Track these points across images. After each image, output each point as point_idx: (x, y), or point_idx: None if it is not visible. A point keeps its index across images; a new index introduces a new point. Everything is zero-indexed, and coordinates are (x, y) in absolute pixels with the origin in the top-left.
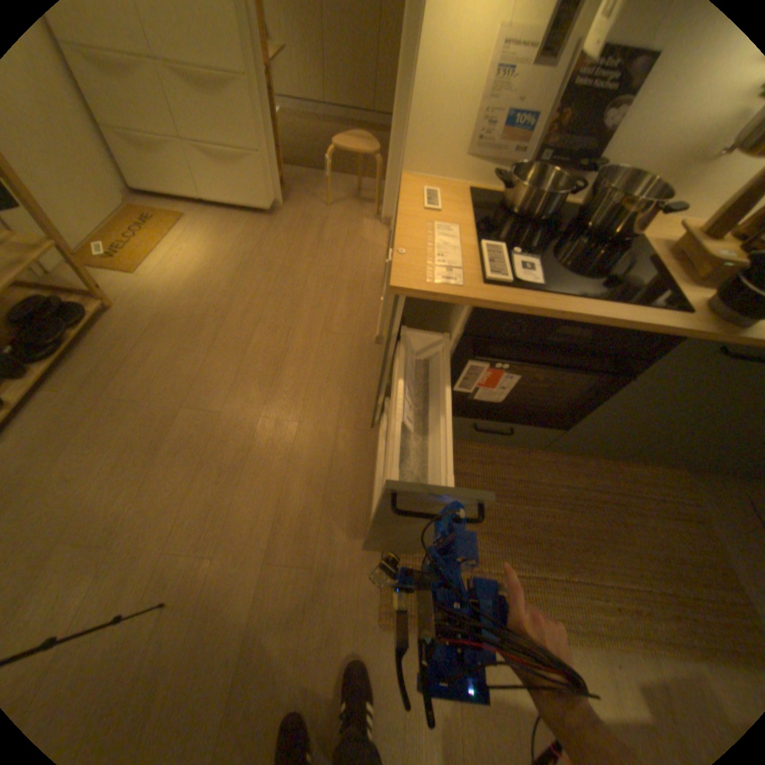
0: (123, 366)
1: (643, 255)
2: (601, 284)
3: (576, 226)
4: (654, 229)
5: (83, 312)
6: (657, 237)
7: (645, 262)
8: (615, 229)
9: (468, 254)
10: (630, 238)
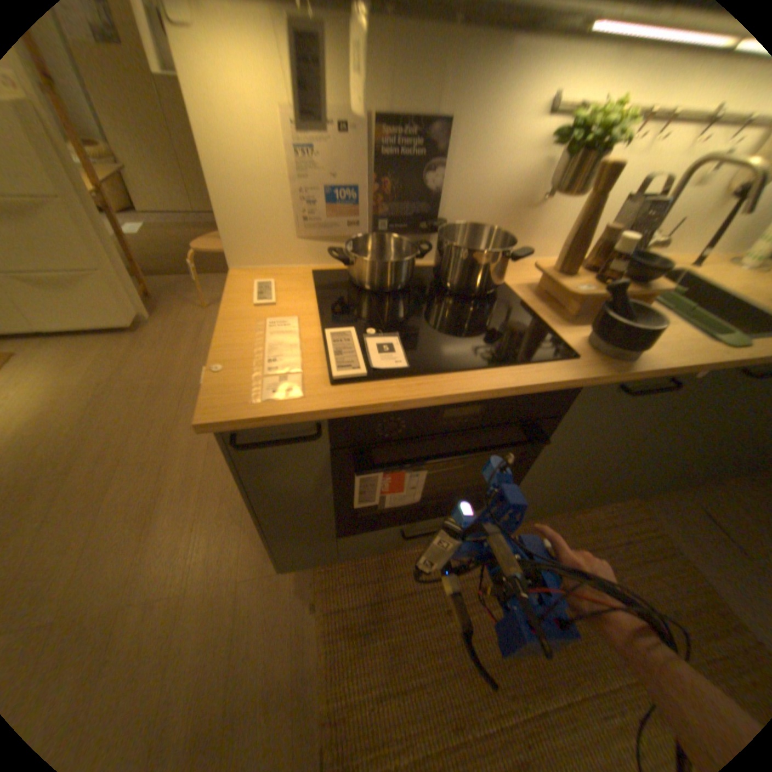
0: None
1: (510, 304)
2: (474, 349)
3: (436, 287)
4: (514, 275)
5: None
6: (518, 282)
7: (514, 312)
8: (473, 285)
9: (310, 349)
10: (493, 289)
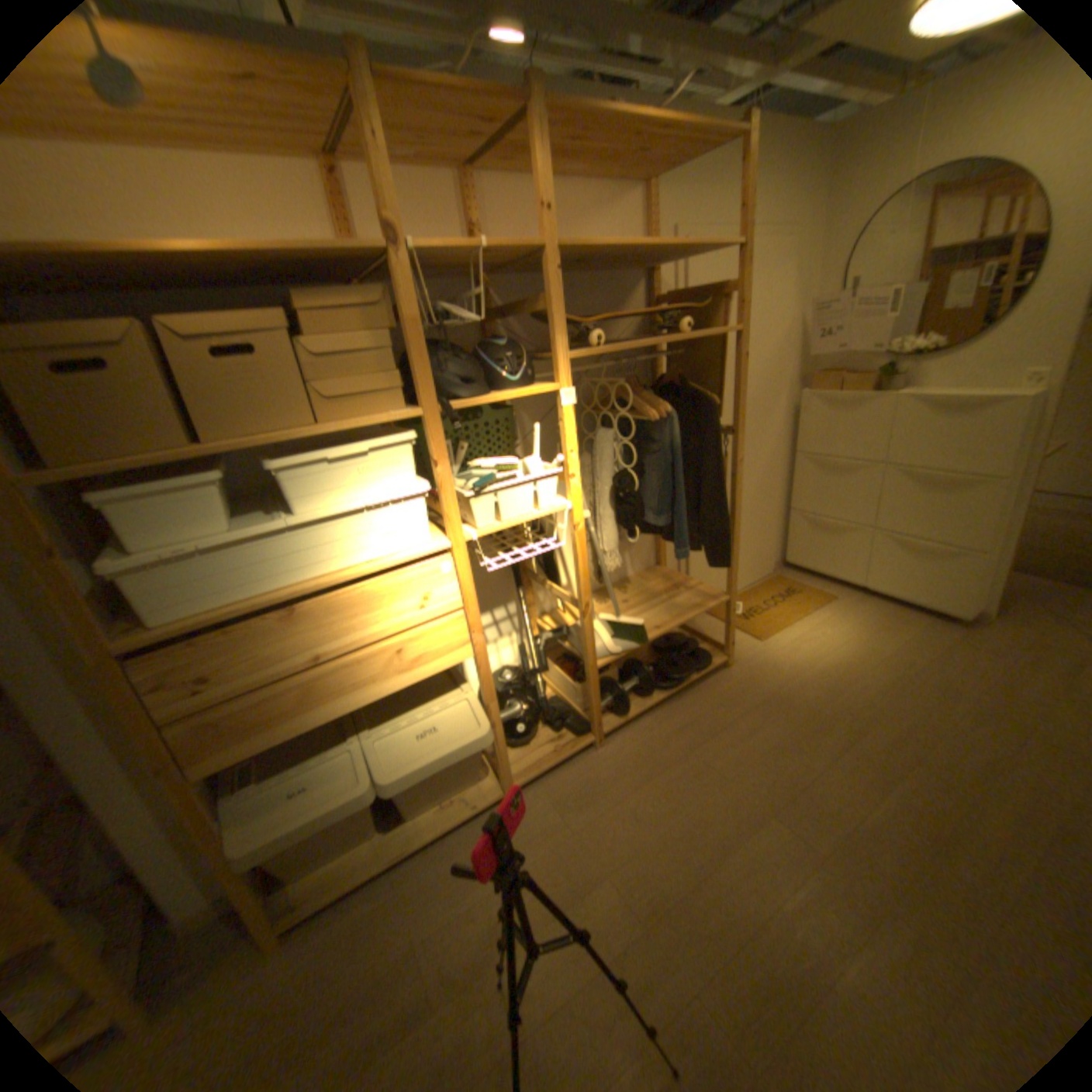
0: (725, 732)
1: None
2: None
3: None
4: None
5: (712, 662)
6: None
7: None
8: None
9: None
10: None
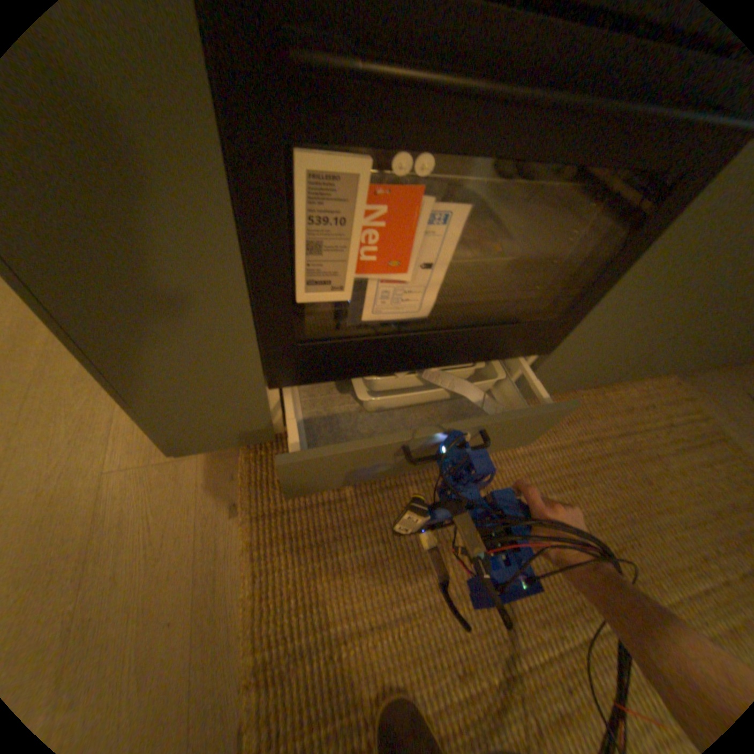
0: None
1: None
2: None
3: None
4: None
5: None
6: None
7: None
8: None
9: None
10: None
